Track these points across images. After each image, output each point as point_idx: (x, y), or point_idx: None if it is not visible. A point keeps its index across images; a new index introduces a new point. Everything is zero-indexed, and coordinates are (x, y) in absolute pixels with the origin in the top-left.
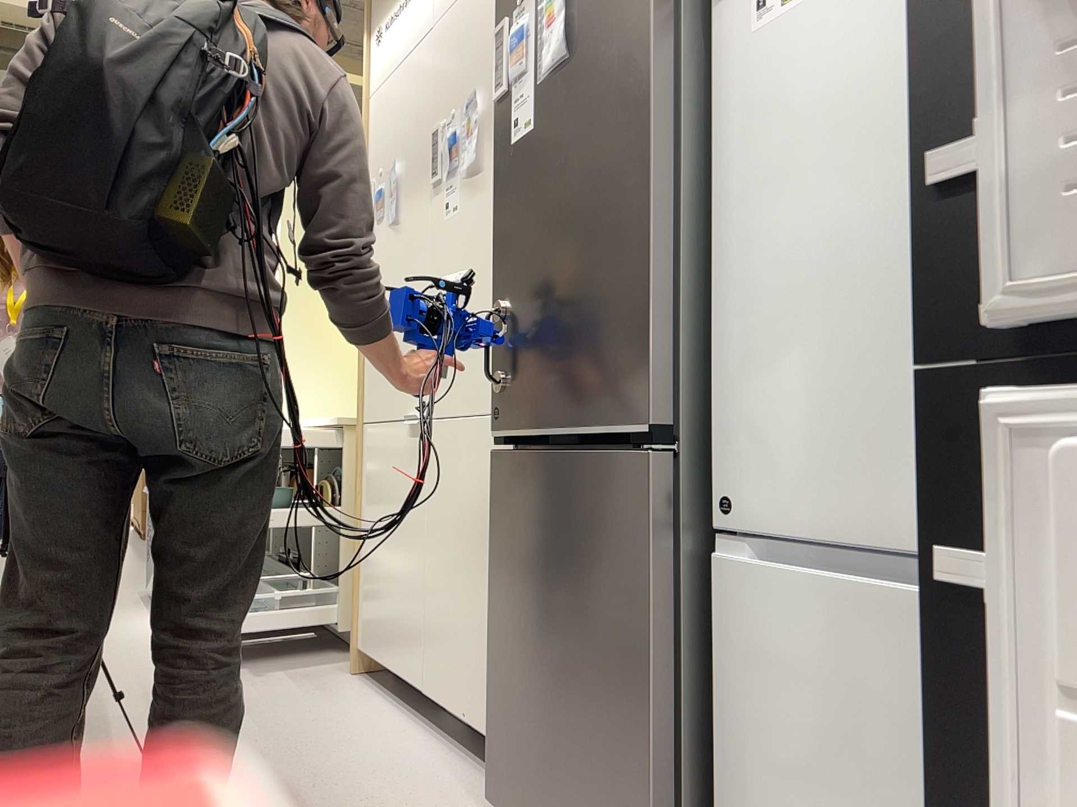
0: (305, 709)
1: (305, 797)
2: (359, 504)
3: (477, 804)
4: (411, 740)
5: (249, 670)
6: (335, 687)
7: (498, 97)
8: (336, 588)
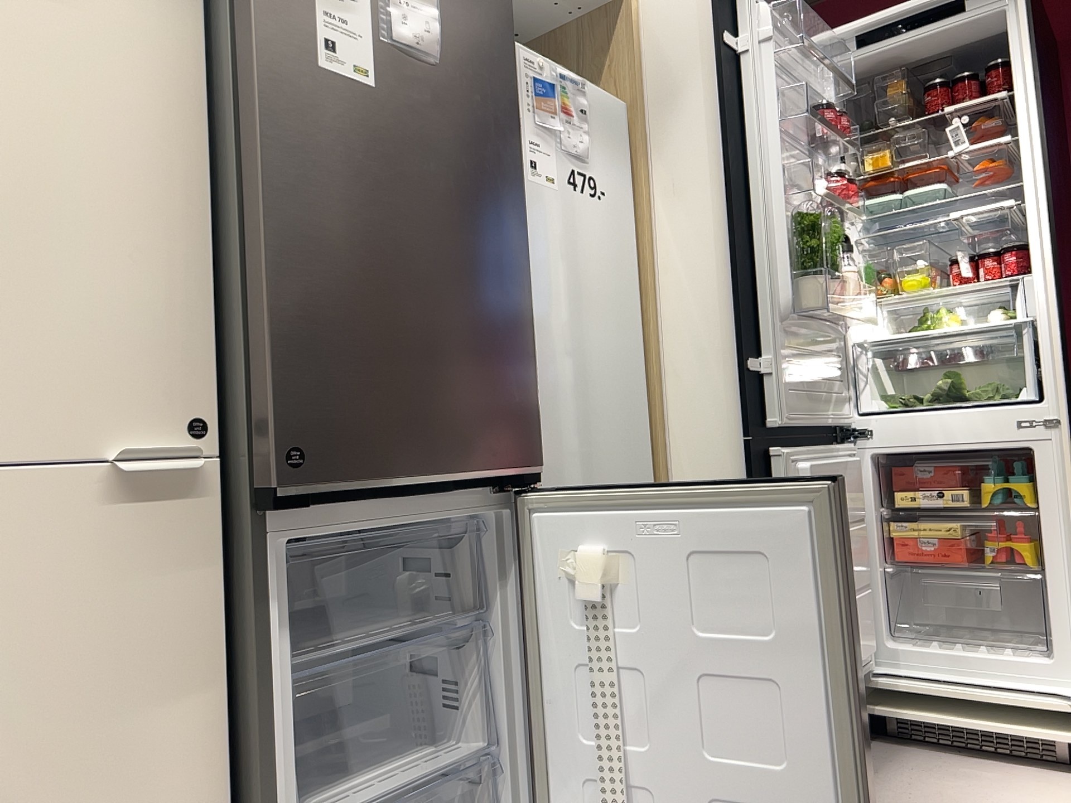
0: None
1: None
2: None
3: None
4: None
5: None
6: None
7: None
8: None
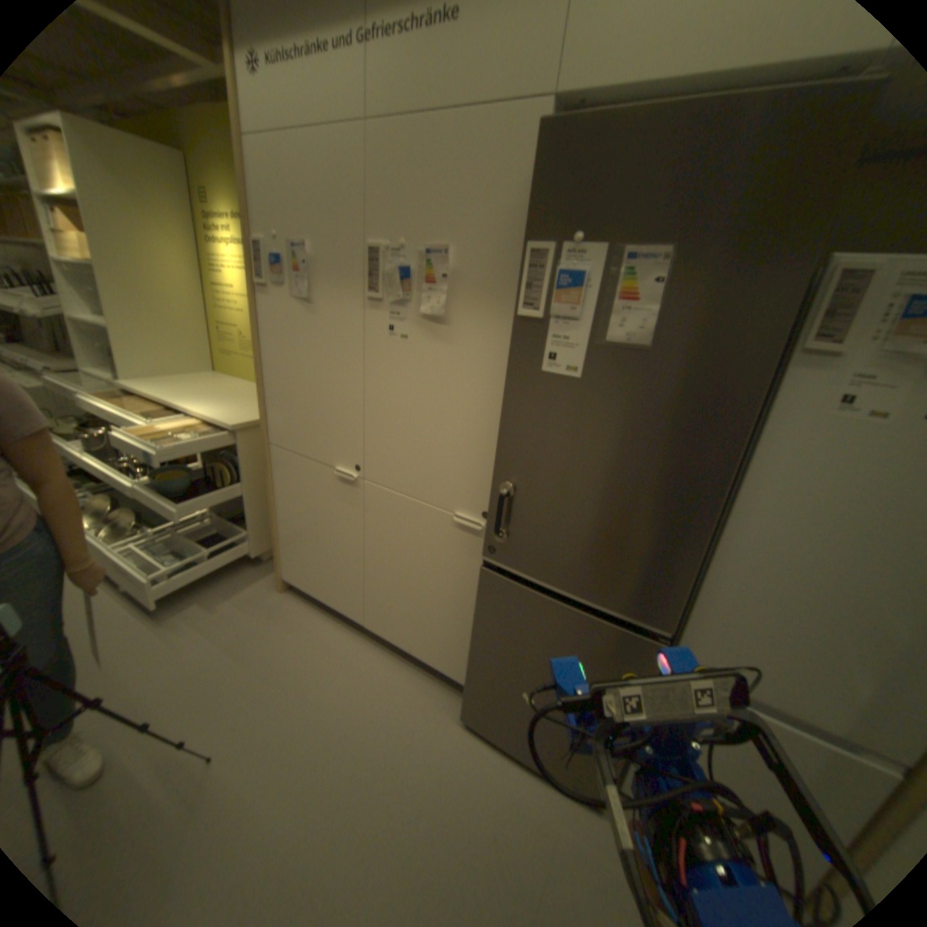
0: (275, 643)
1: (344, 745)
2: (272, 497)
3: (442, 711)
4: (366, 658)
5: (198, 606)
6: (277, 610)
7: (524, 314)
8: (243, 531)
